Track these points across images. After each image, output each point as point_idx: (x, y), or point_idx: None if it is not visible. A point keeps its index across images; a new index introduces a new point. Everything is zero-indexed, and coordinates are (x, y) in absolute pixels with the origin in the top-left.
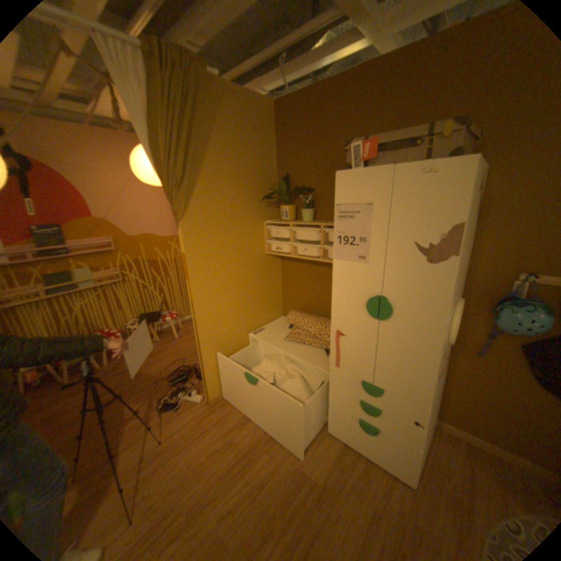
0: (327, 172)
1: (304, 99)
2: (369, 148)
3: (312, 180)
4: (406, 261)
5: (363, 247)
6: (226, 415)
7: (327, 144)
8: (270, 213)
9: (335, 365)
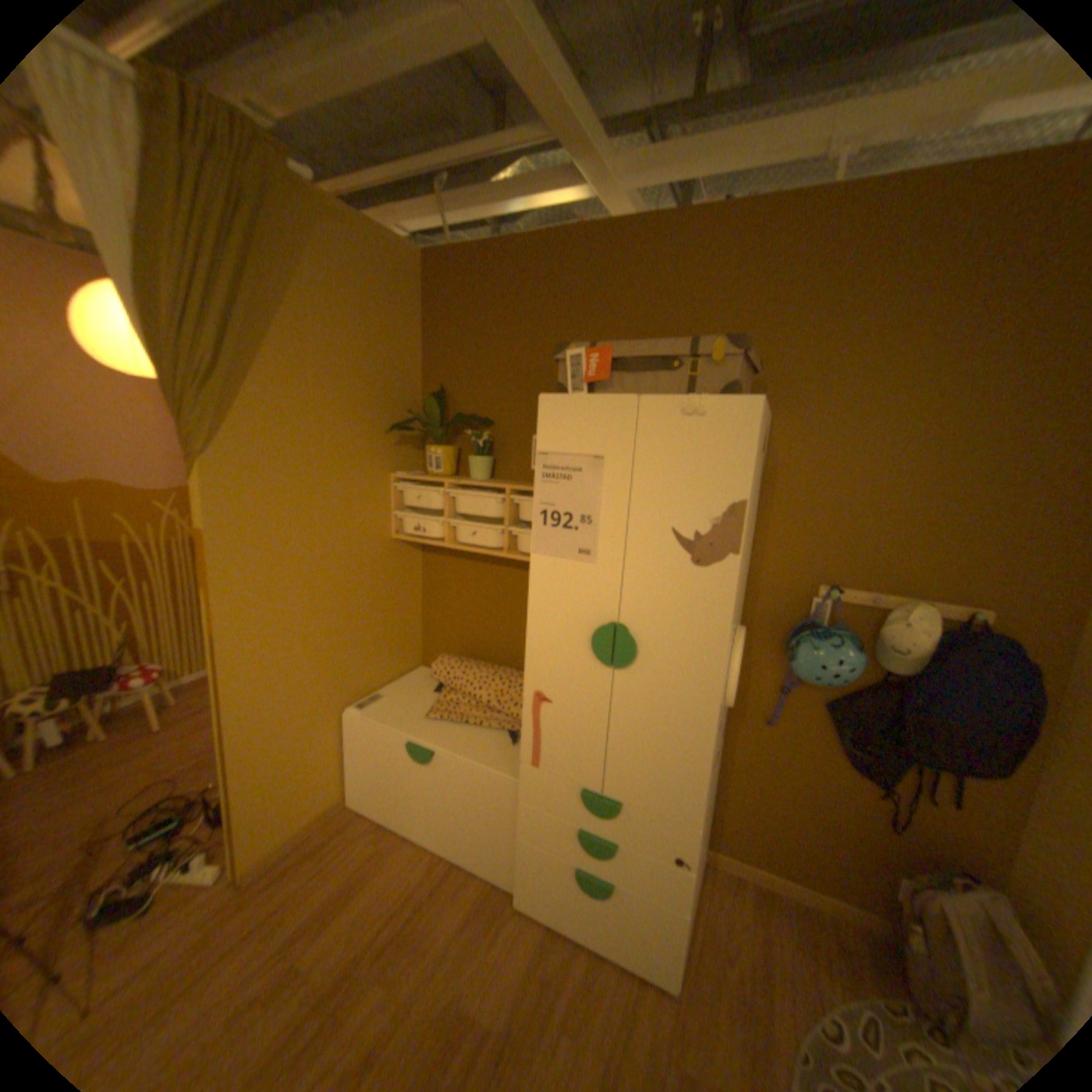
0: (519, 395)
1: (481, 260)
2: (595, 363)
3: (491, 406)
4: (659, 561)
5: (587, 533)
6: (281, 906)
7: (521, 345)
8: (407, 458)
9: (532, 762)
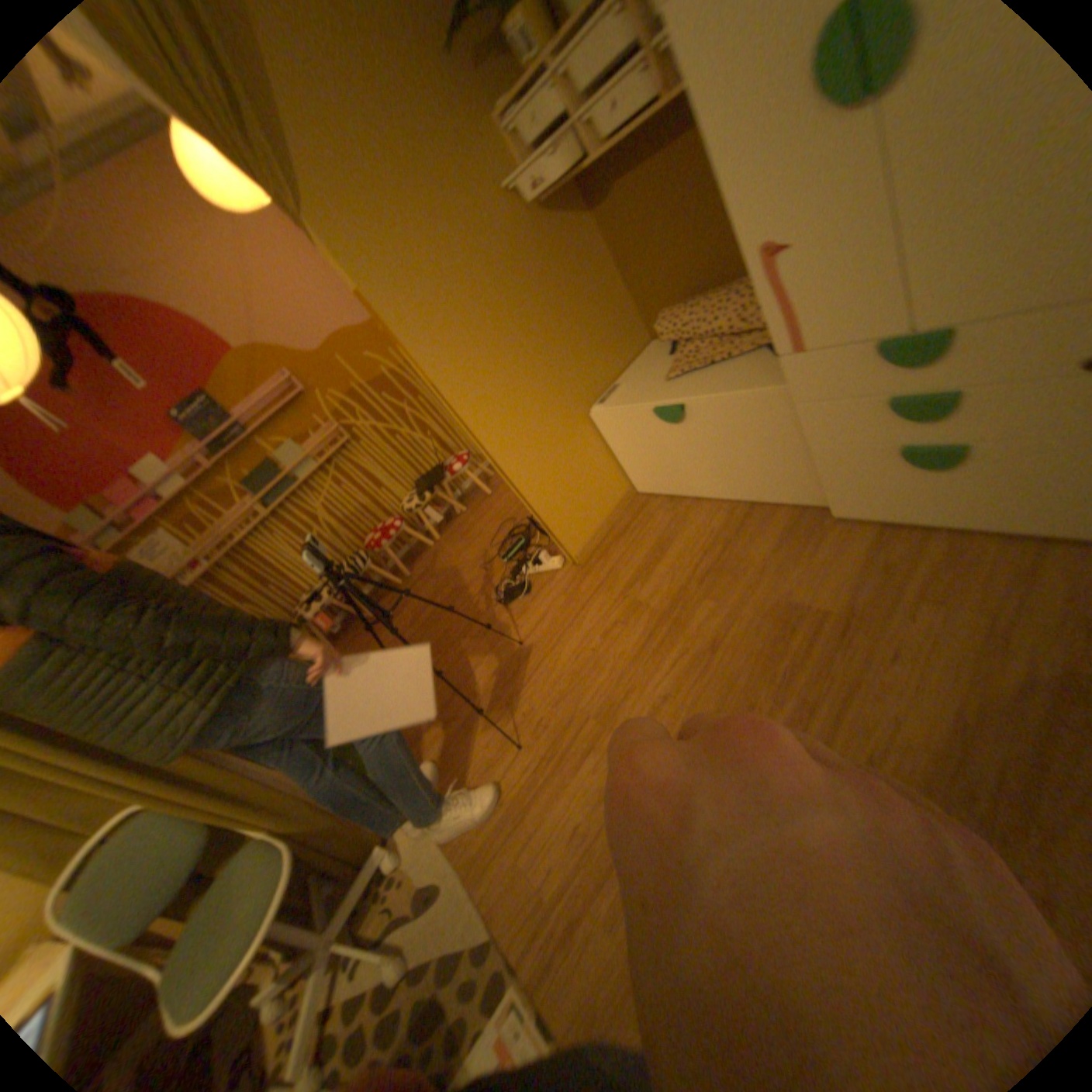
0: None
1: None
2: None
3: None
4: None
5: None
6: (612, 567)
7: None
8: (496, 75)
9: (793, 346)
